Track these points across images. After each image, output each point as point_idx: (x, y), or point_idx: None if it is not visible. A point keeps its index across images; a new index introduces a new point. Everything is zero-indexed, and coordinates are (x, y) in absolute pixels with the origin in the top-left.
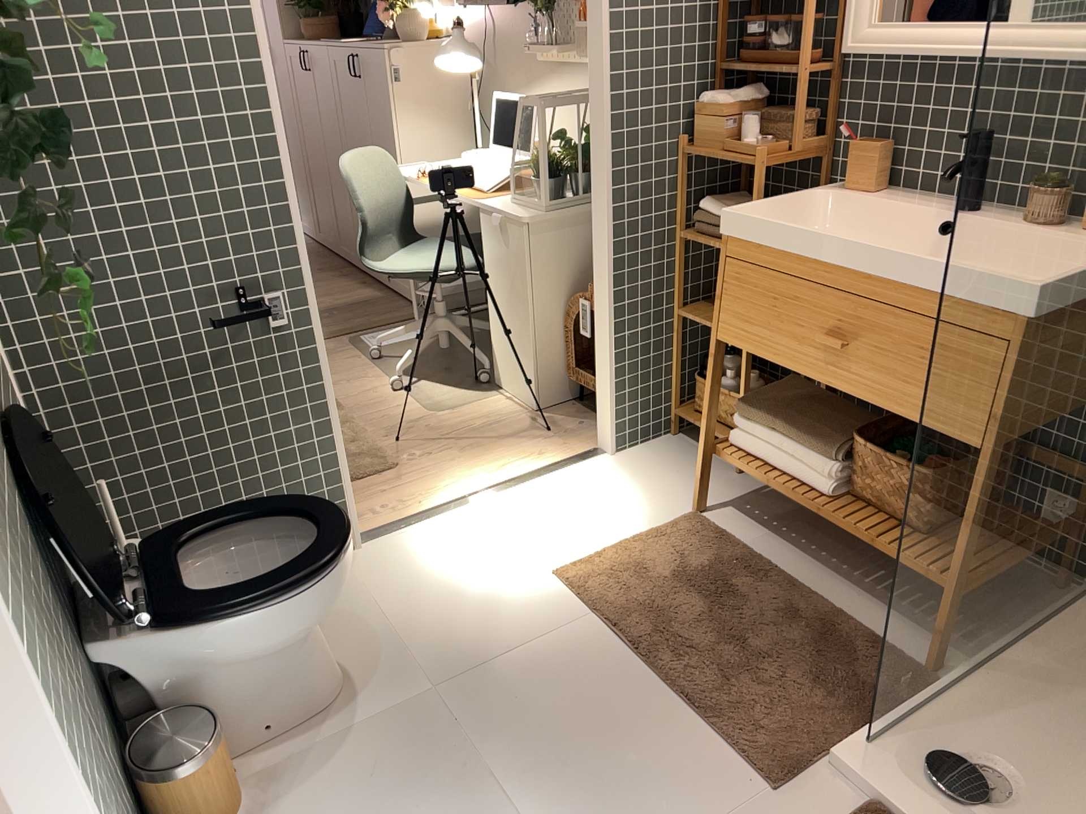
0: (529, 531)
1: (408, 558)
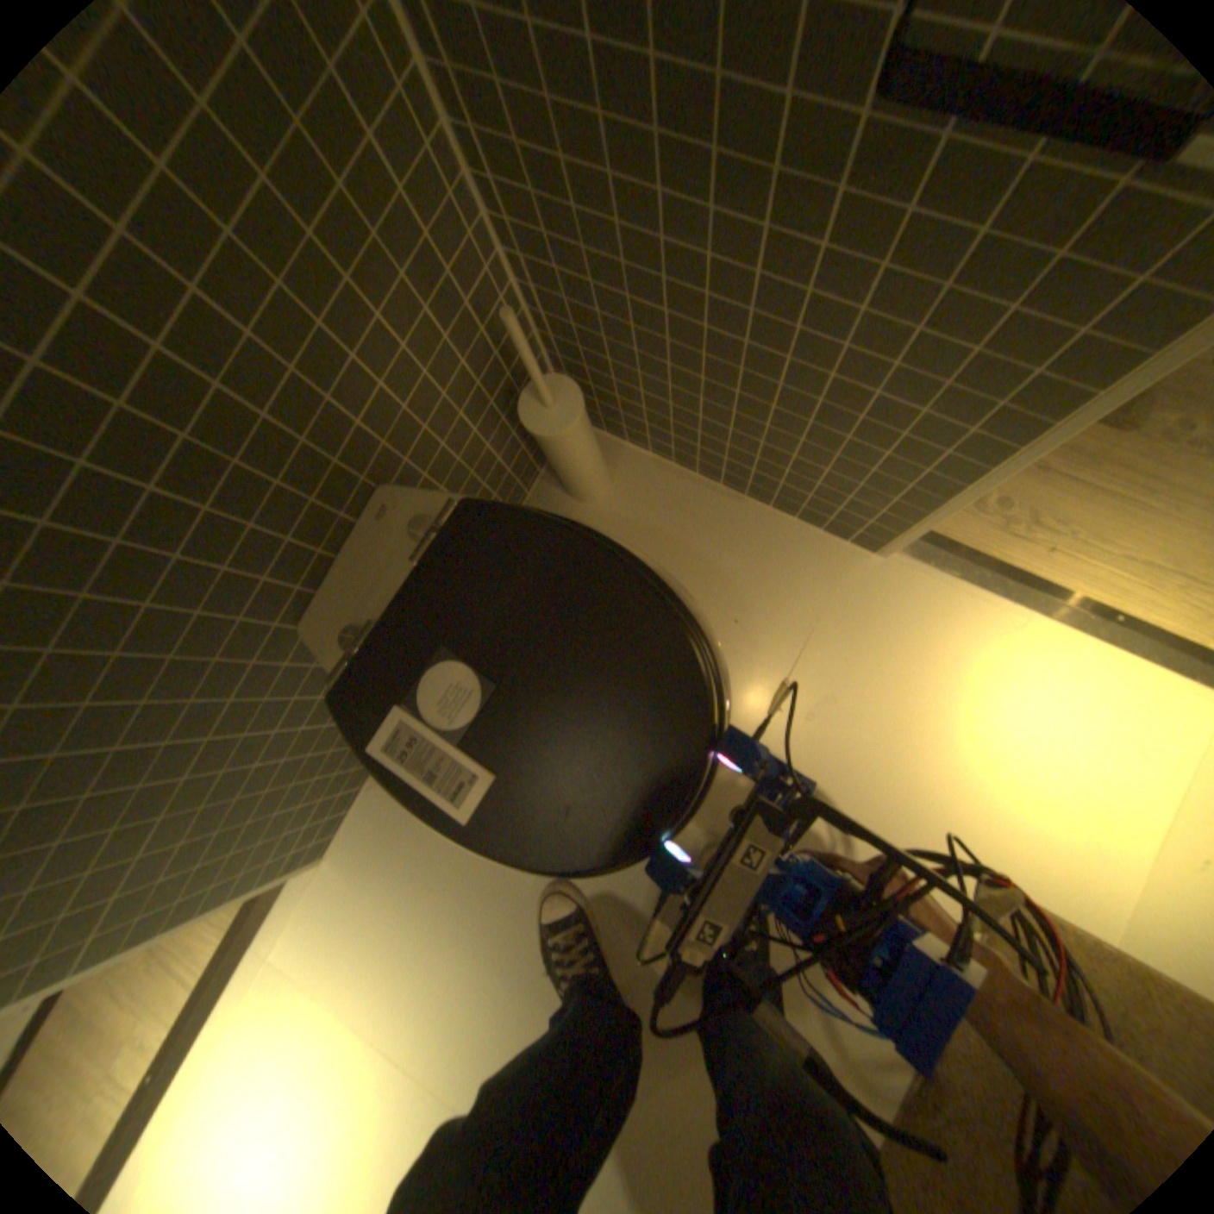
0: (1097, 790)
1: (908, 639)
